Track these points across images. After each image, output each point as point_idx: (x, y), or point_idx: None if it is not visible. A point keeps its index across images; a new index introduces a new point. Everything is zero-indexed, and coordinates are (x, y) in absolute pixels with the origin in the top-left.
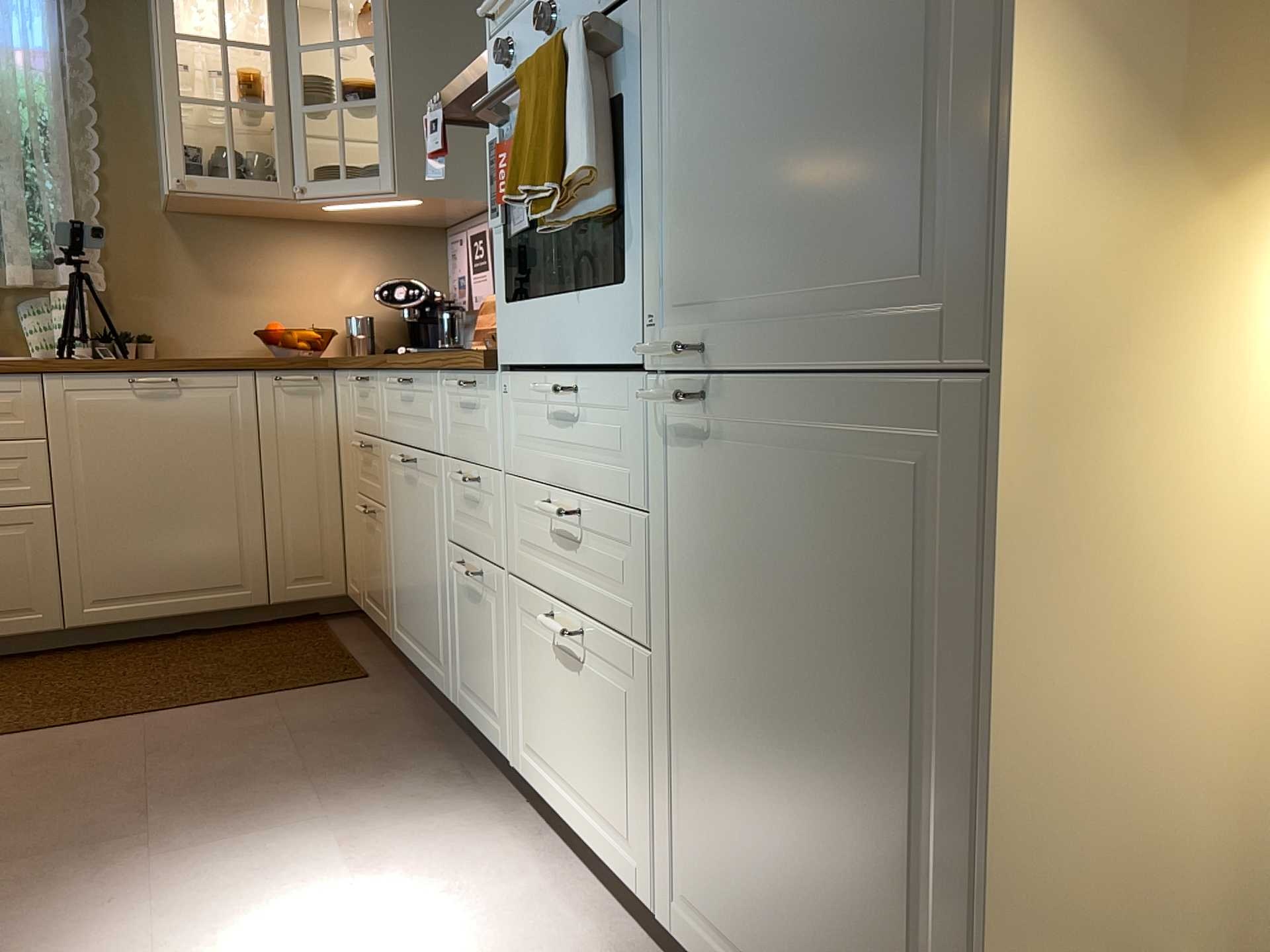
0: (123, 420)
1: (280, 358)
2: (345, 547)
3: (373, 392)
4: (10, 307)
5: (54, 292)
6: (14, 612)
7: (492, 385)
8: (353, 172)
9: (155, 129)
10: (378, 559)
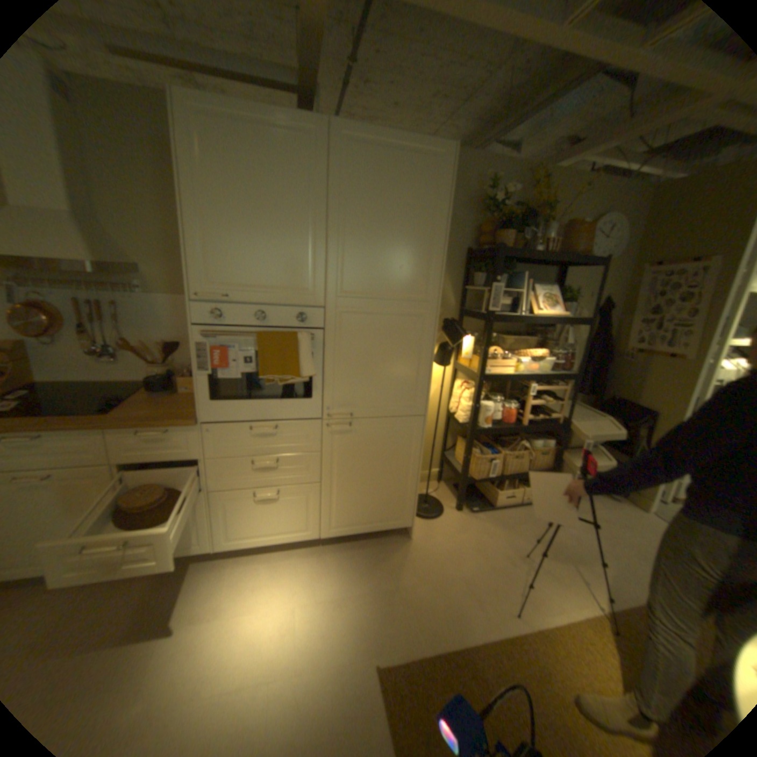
0: None
1: None
2: None
3: None
4: None
5: None
6: None
7: (189, 430)
8: None
9: None
10: None
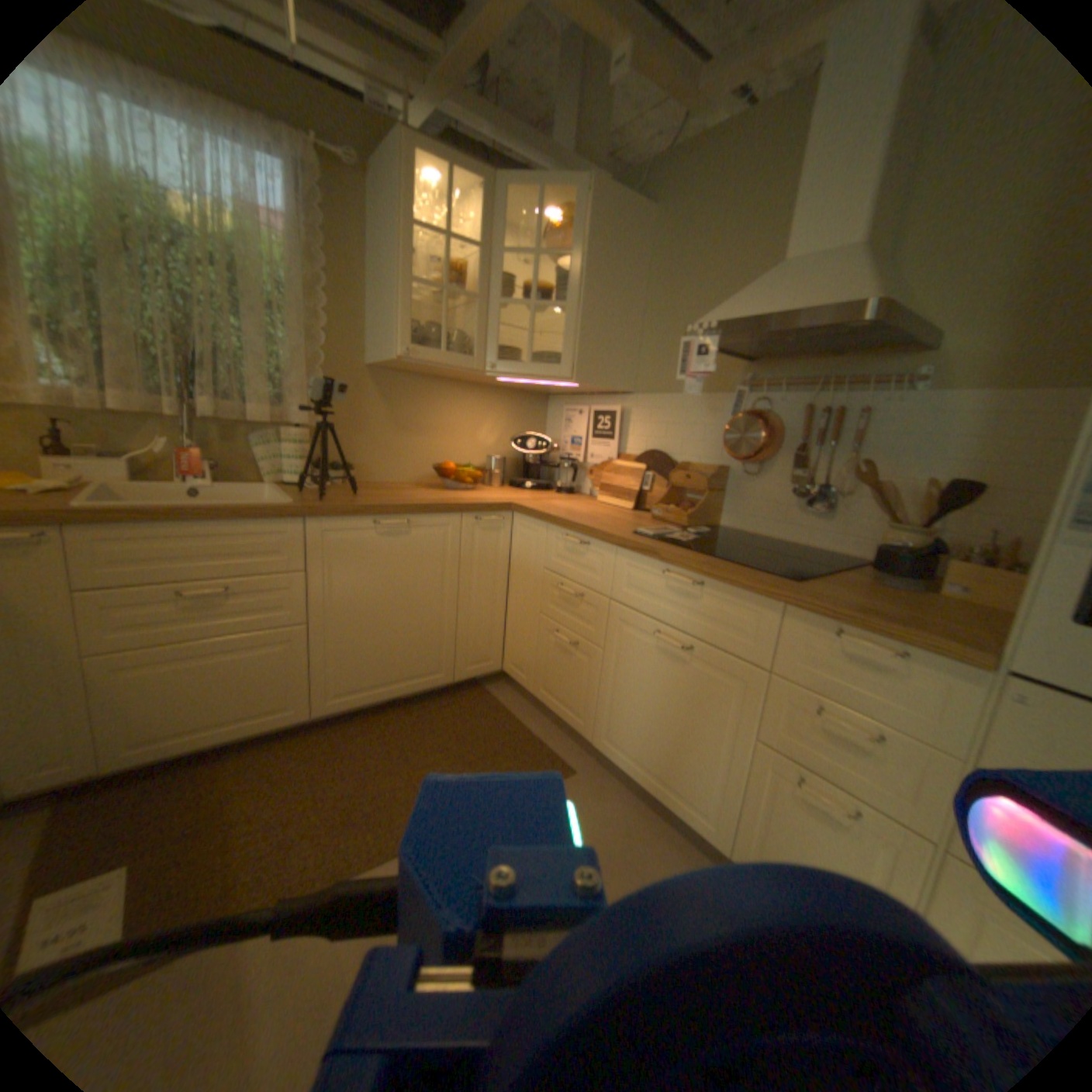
0: (365, 554)
1: (475, 501)
2: (506, 639)
3: (596, 557)
4: (239, 436)
5: (275, 425)
6: (271, 712)
7: (965, 674)
8: (513, 352)
9: (361, 296)
10: (576, 677)
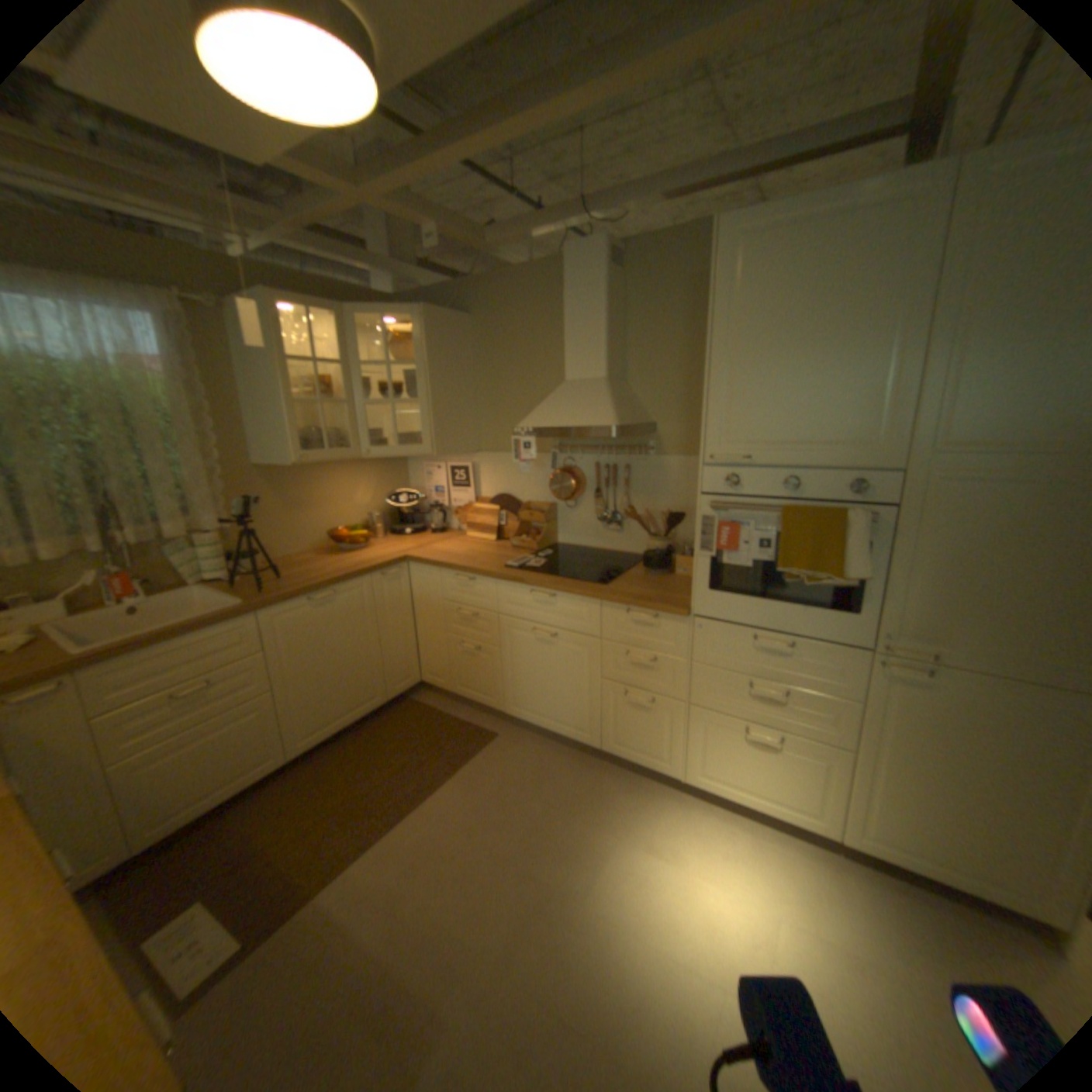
0: (304, 625)
1: (377, 561)
2: (420, 657)
3: (482, 587)
4: (152, 551)
5: (182, 534)
6: (255, 767)
7: (678, 620)
8: (376, 433)
9: (236, 409)
10: (483, 671)
